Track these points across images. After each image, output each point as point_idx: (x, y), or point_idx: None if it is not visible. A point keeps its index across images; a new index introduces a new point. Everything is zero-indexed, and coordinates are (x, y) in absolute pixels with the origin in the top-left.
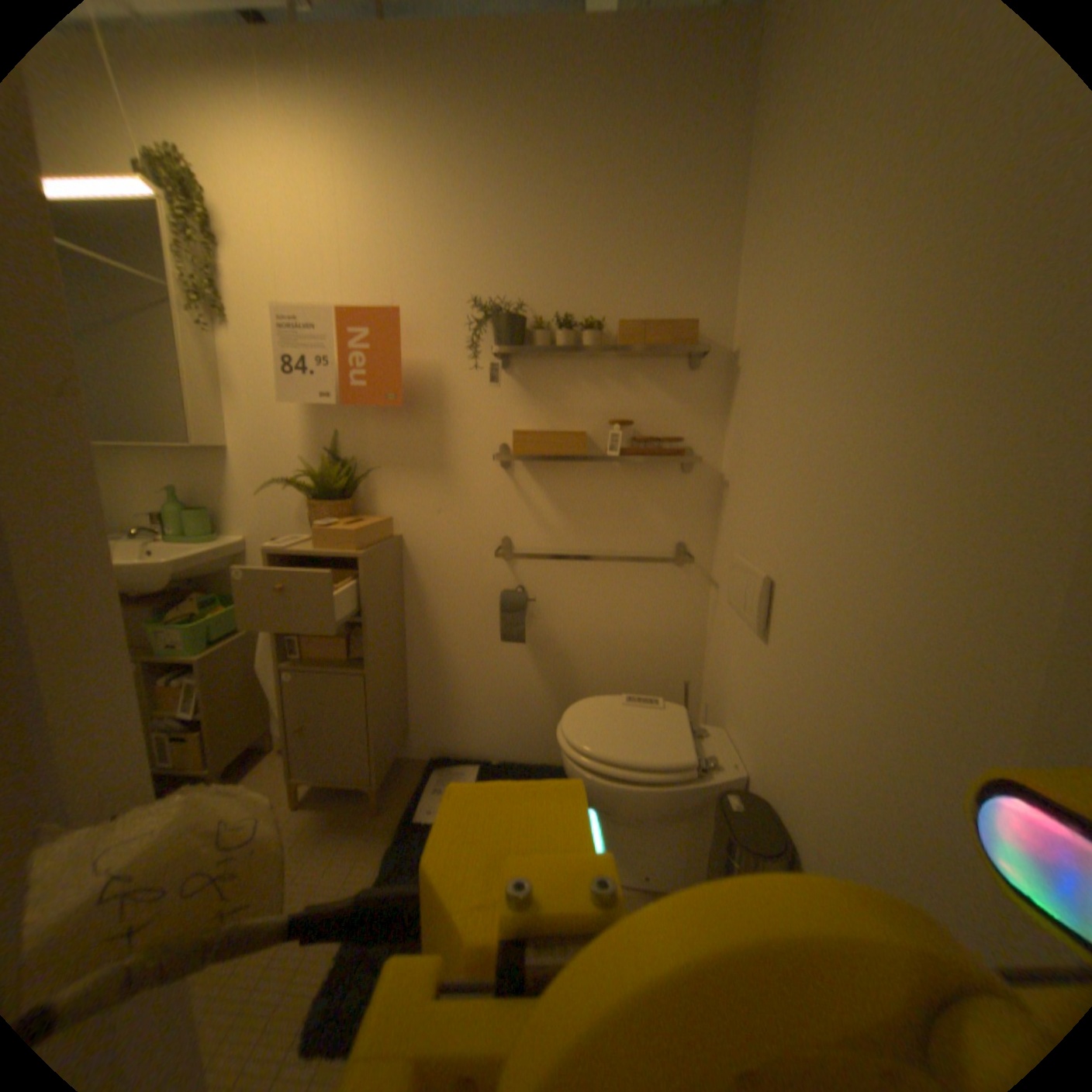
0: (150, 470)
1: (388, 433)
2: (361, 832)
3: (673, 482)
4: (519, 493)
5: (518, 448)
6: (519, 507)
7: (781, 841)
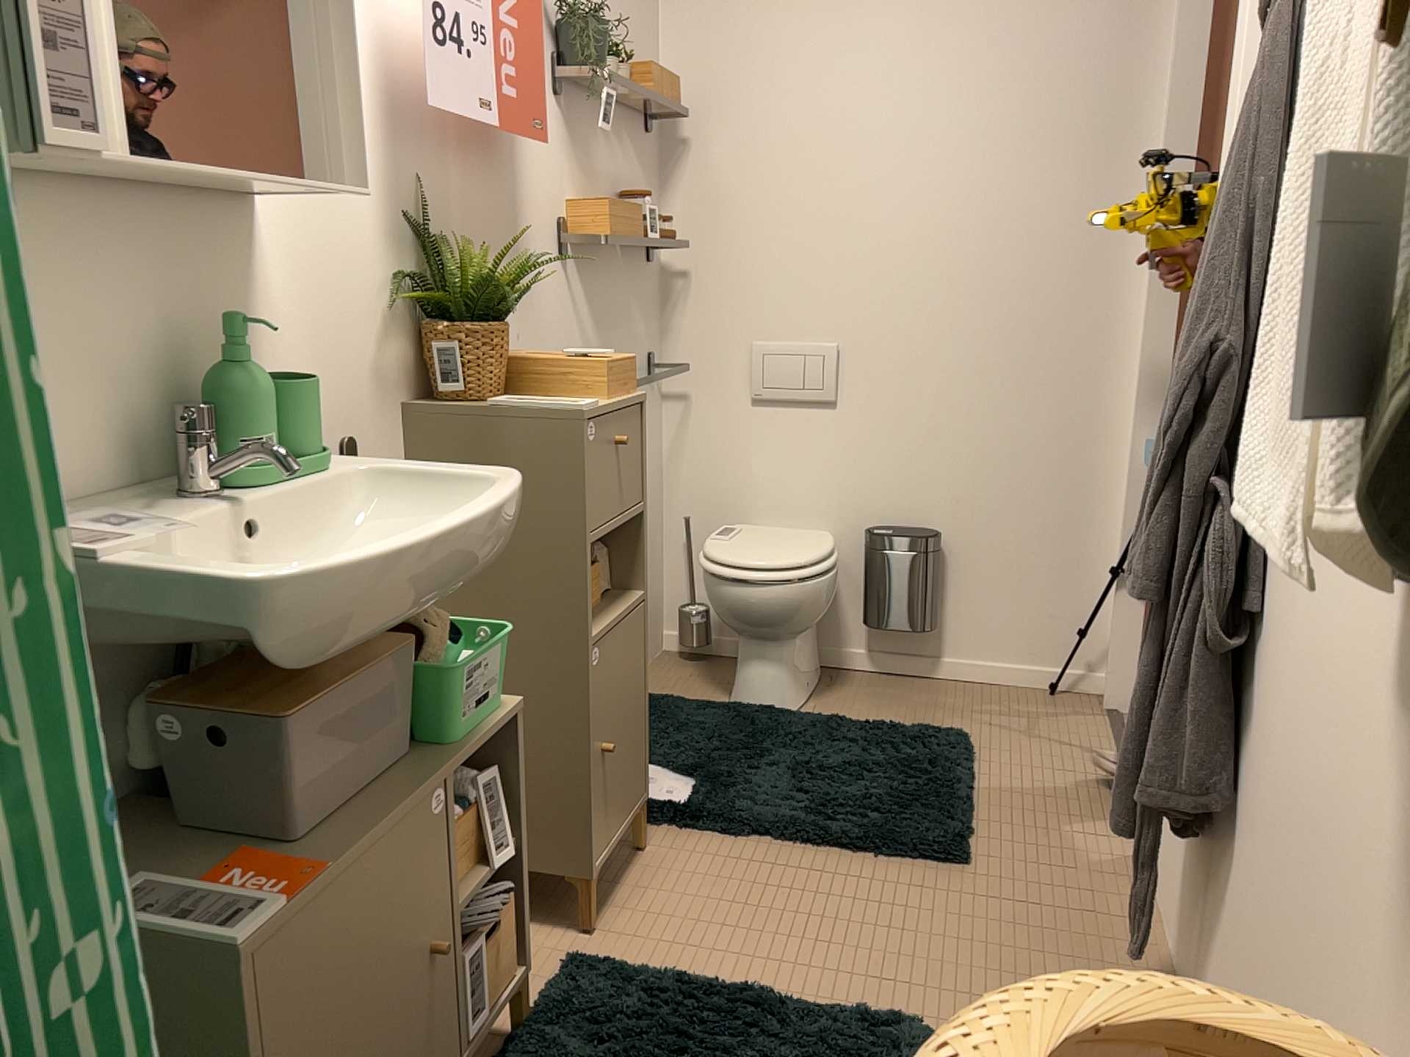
0: (73, 275)
1: (473, 195)
2: (677, 859)
3: (644, 280)
4: (572, 301)
5: (613, 231)
6: (572, 323)
7: (923, 530)
